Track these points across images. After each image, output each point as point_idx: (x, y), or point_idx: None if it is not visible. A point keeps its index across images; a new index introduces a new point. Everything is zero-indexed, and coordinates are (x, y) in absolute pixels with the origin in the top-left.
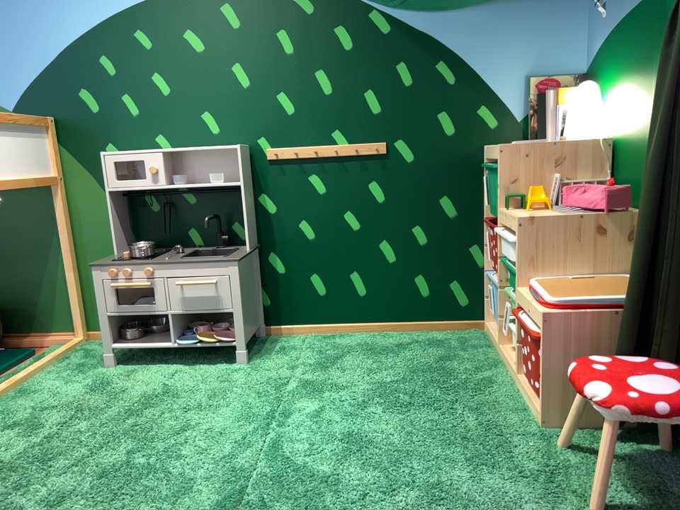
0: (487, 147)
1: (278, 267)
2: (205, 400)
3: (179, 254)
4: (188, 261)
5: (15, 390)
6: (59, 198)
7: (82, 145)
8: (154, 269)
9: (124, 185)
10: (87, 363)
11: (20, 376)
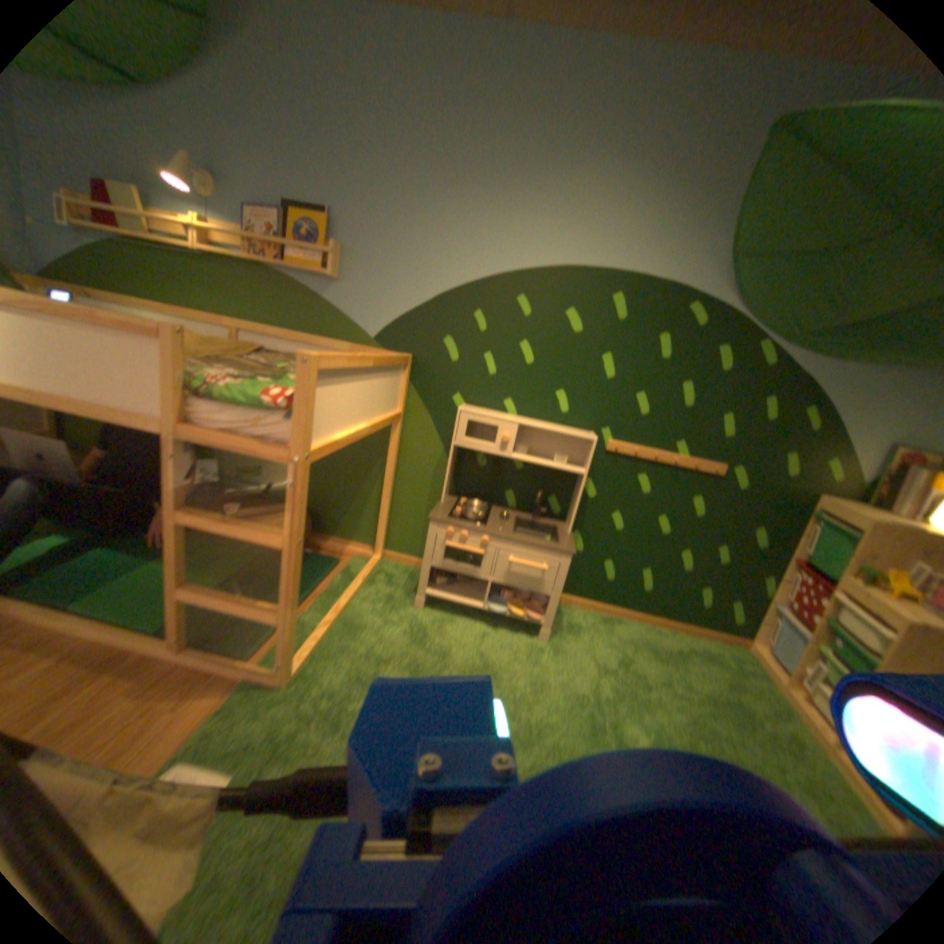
0: (827, 498)
1: (576, 542)
2: (527, 686)
3: (504, 519)
4: (524, 538)
5: (340, 617)
6: (396, 430)
7: (429, 386)
8: (490, 537)
9: (469, 442)
10: (393, 591)
11: (343, 601)
